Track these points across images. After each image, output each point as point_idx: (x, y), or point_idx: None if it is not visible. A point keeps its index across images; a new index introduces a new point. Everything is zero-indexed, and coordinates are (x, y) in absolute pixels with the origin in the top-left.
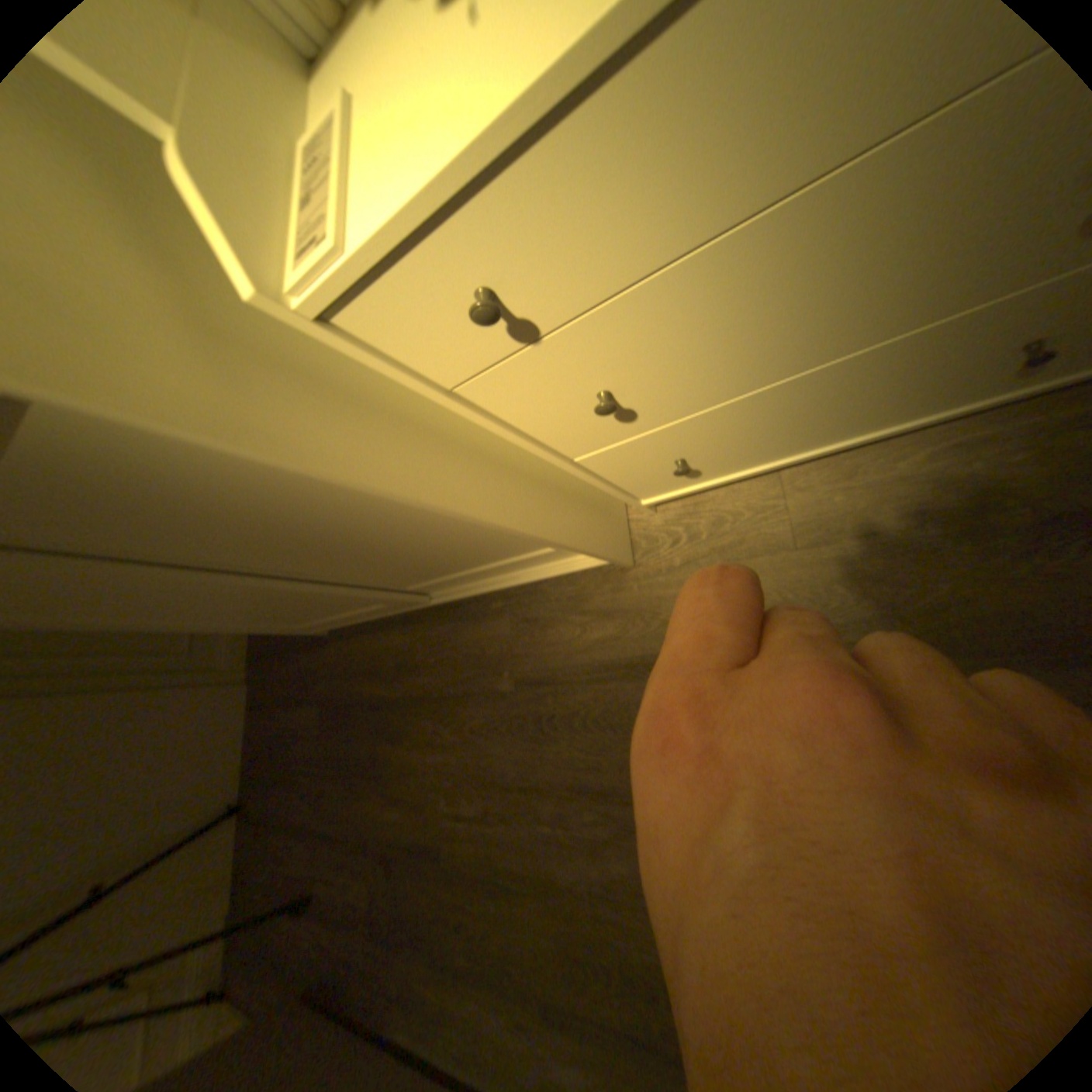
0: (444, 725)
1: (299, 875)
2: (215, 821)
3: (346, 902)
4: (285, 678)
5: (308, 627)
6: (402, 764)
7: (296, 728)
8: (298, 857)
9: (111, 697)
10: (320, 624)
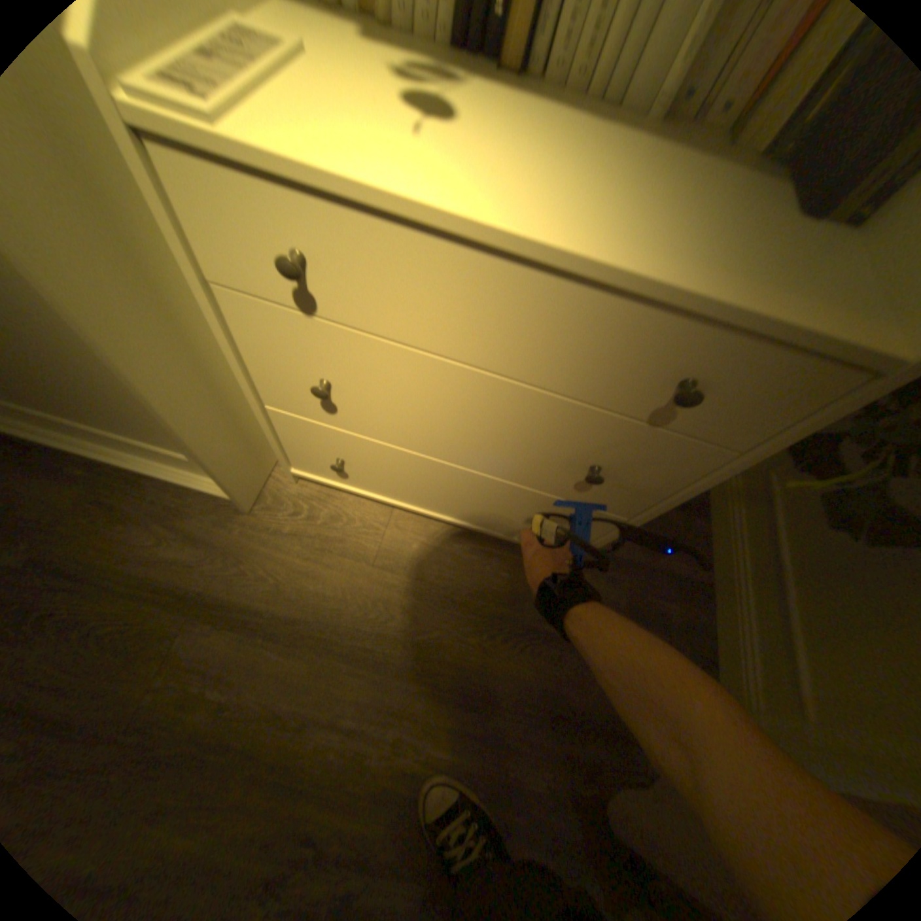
0: None
1: None
2: None
3: None
4: None
5: None
6: None
7: None
8: None
9: None
10: None
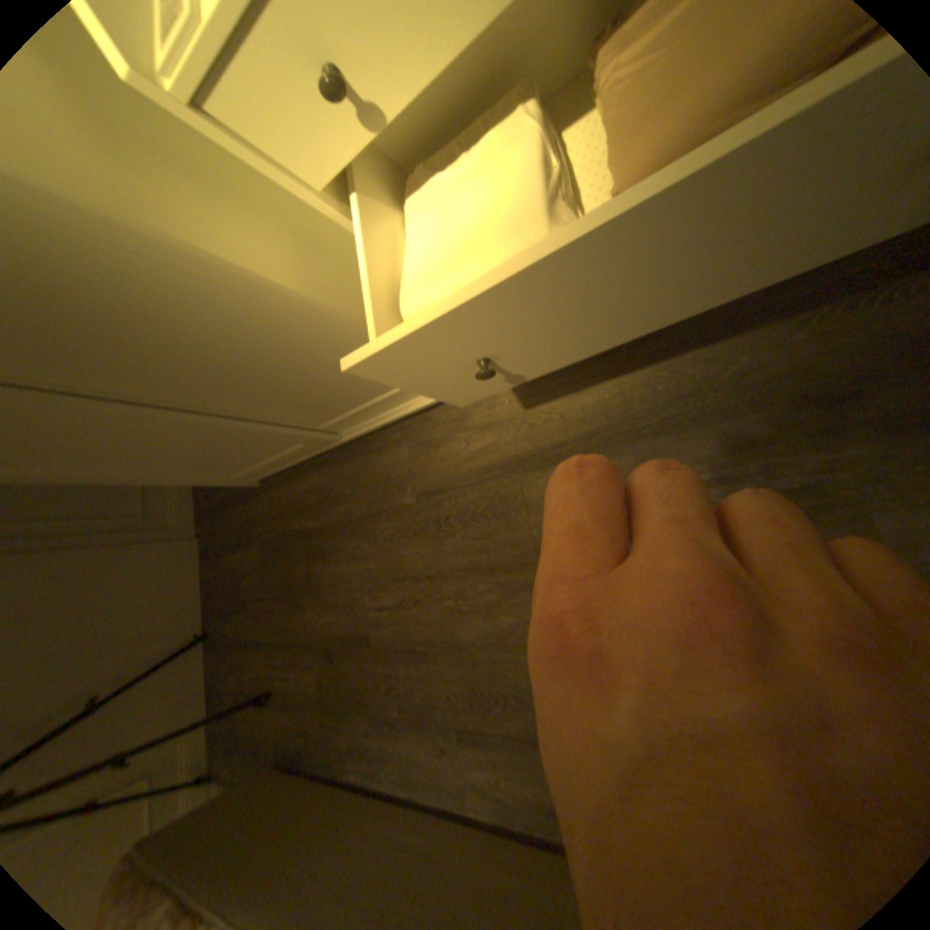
0: (364, 541)
1: (260, 679)
2: (186, 648)
3: (300, 691)
4: (230, 529)
5: (242, 478)
6: (333, 577)
7: (244, 567)
8: (258, 666)
9: (82, 553)
10: (252, 473)
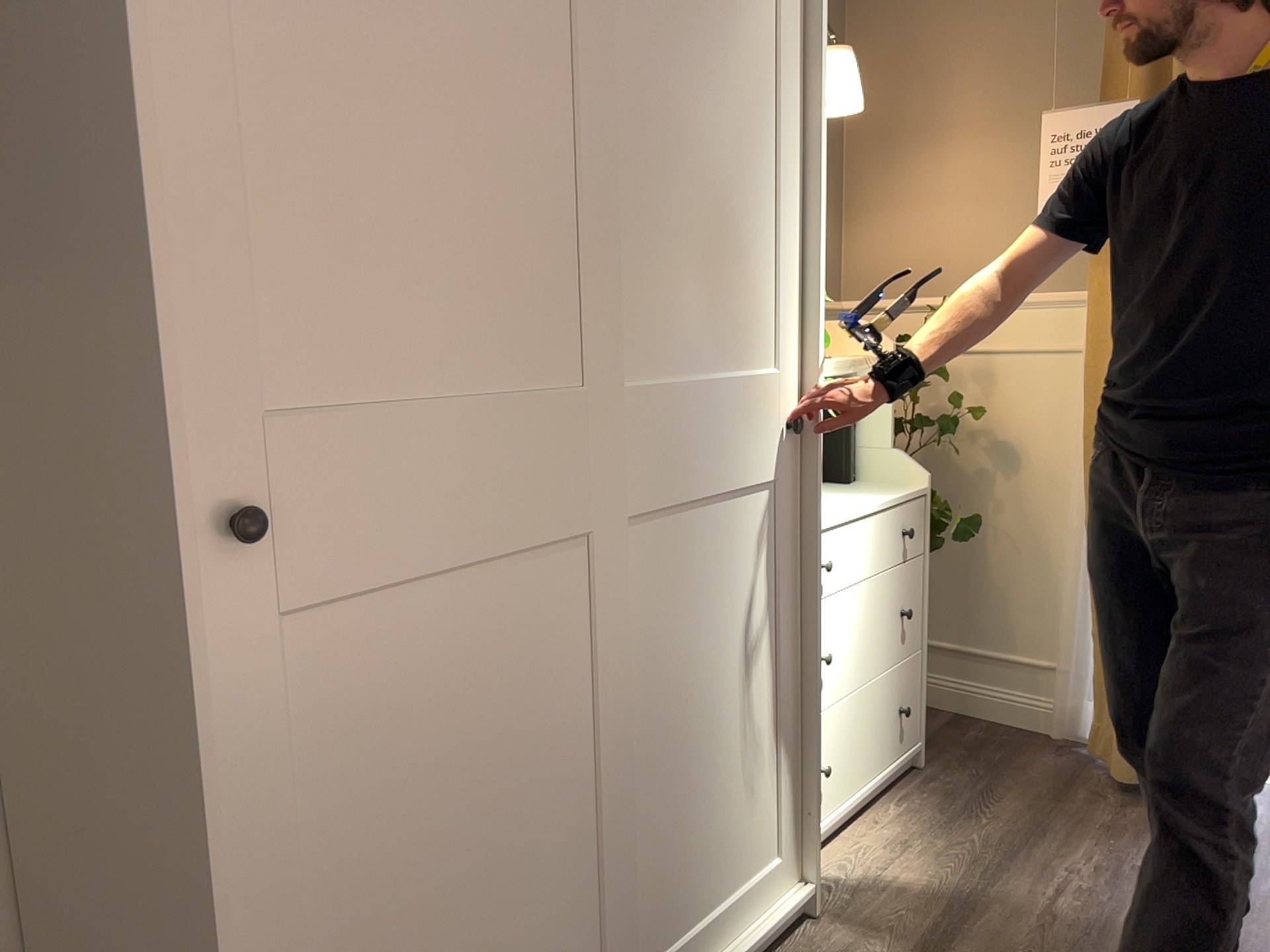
0: None
1: None
2: None
3: None
4: None
5: None
6: None
7: None
8: None
9: None
10: None
